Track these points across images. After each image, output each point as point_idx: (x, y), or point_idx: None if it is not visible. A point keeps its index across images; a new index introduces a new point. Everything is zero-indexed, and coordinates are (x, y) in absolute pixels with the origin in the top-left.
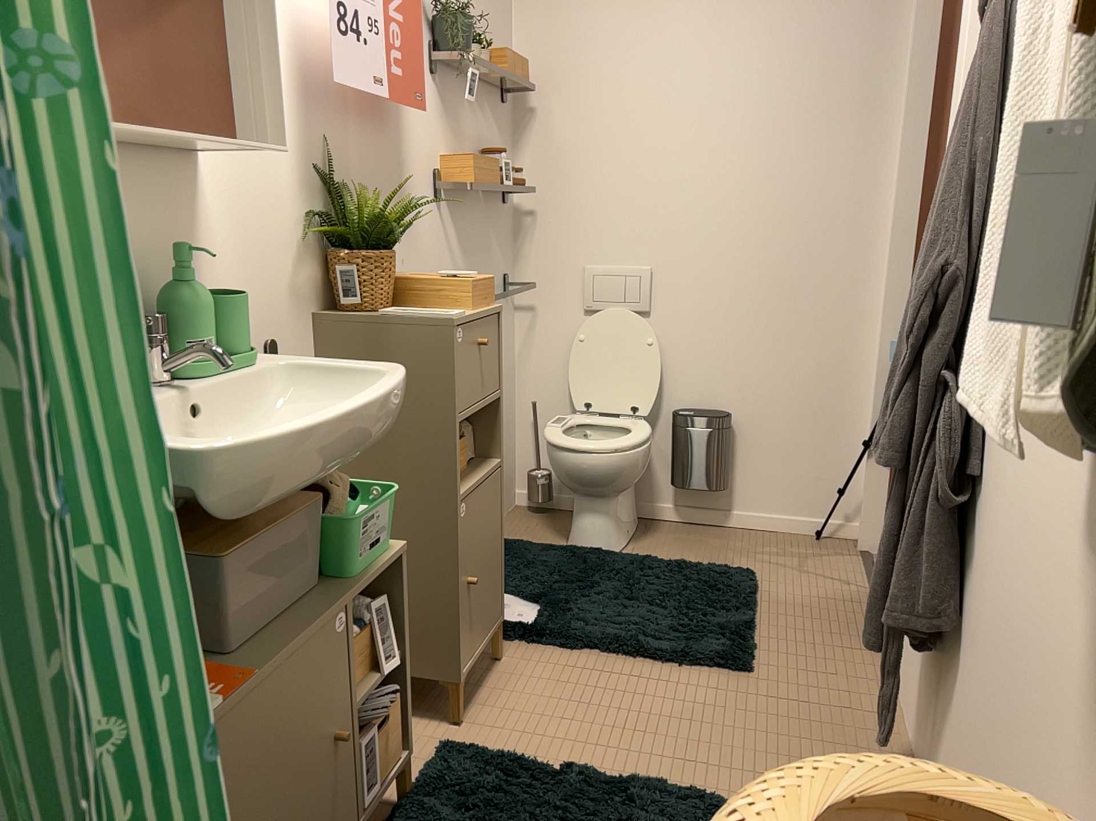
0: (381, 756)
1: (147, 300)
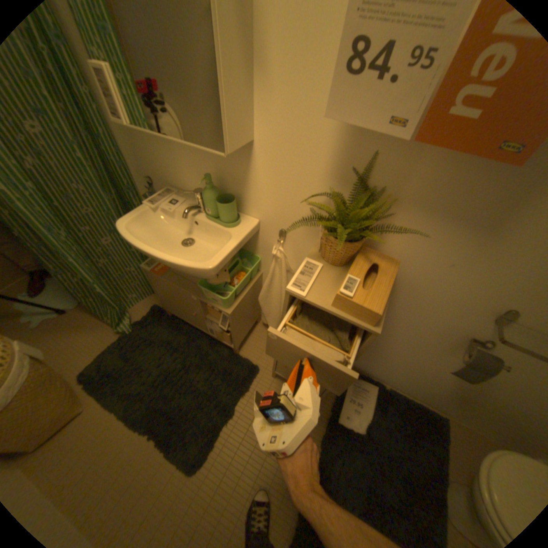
0: (217, 333)
1: (220, 184)
